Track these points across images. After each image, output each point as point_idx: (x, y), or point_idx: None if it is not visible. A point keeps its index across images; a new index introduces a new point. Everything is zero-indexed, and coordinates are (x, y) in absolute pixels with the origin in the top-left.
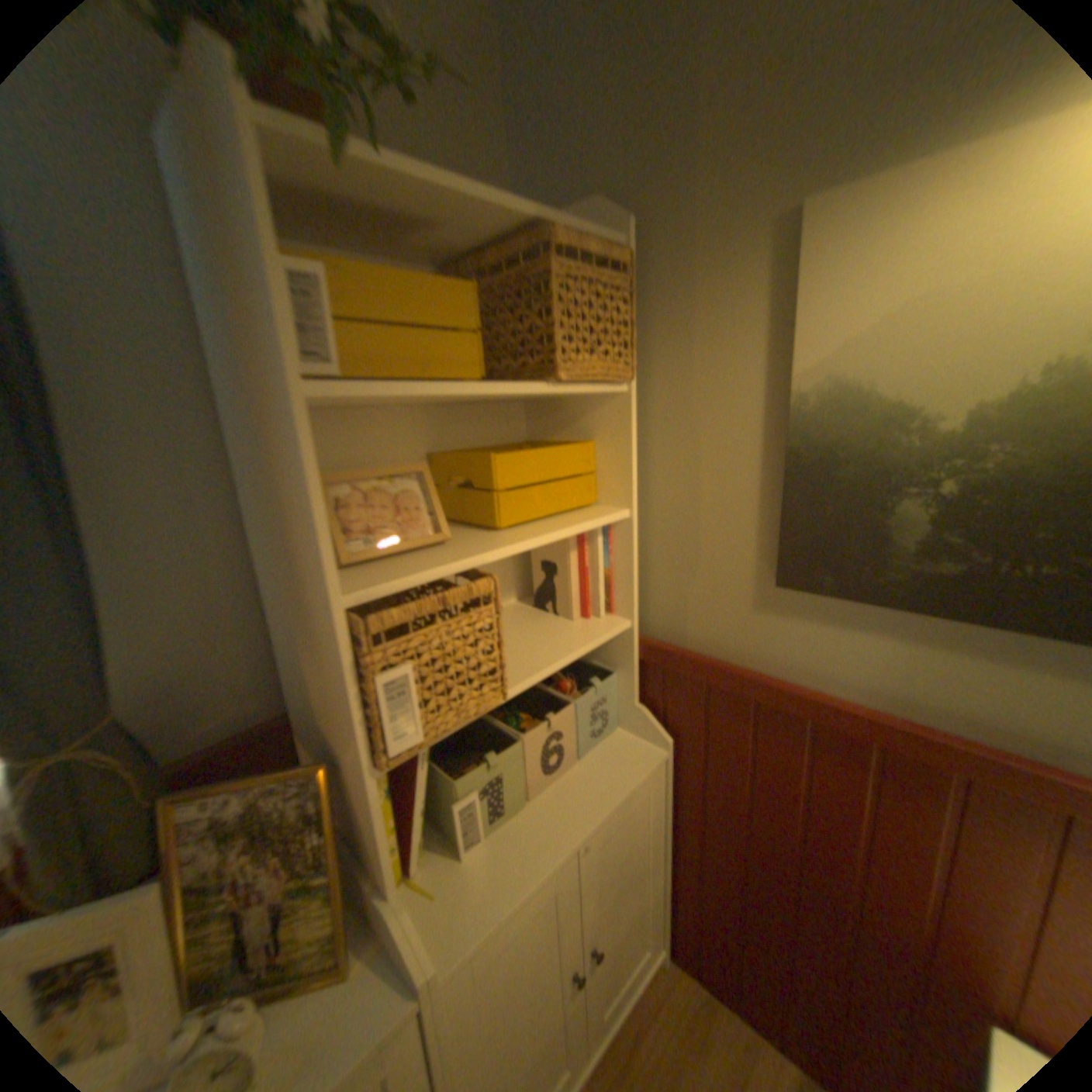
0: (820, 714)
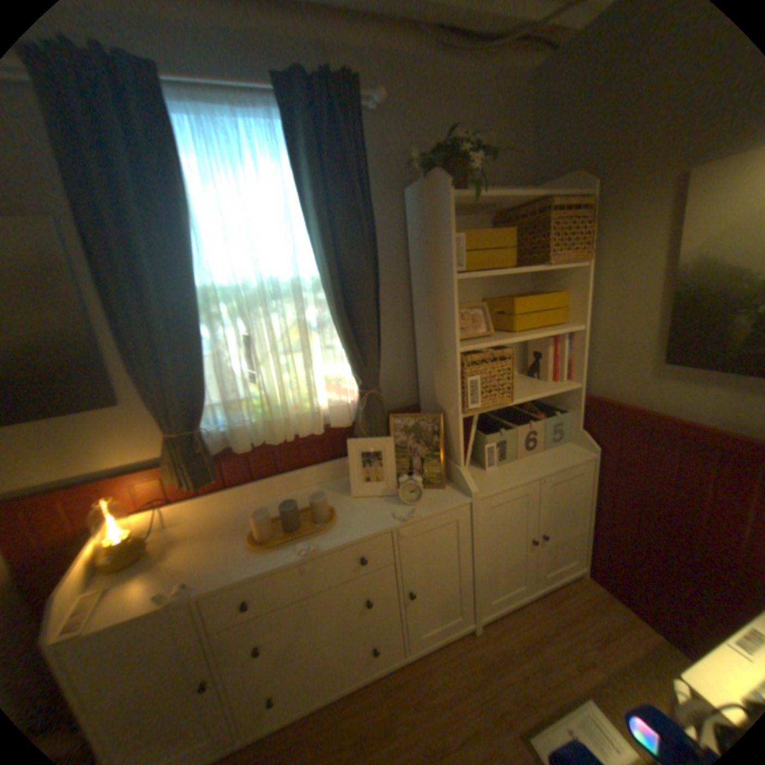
0: (685, 430)
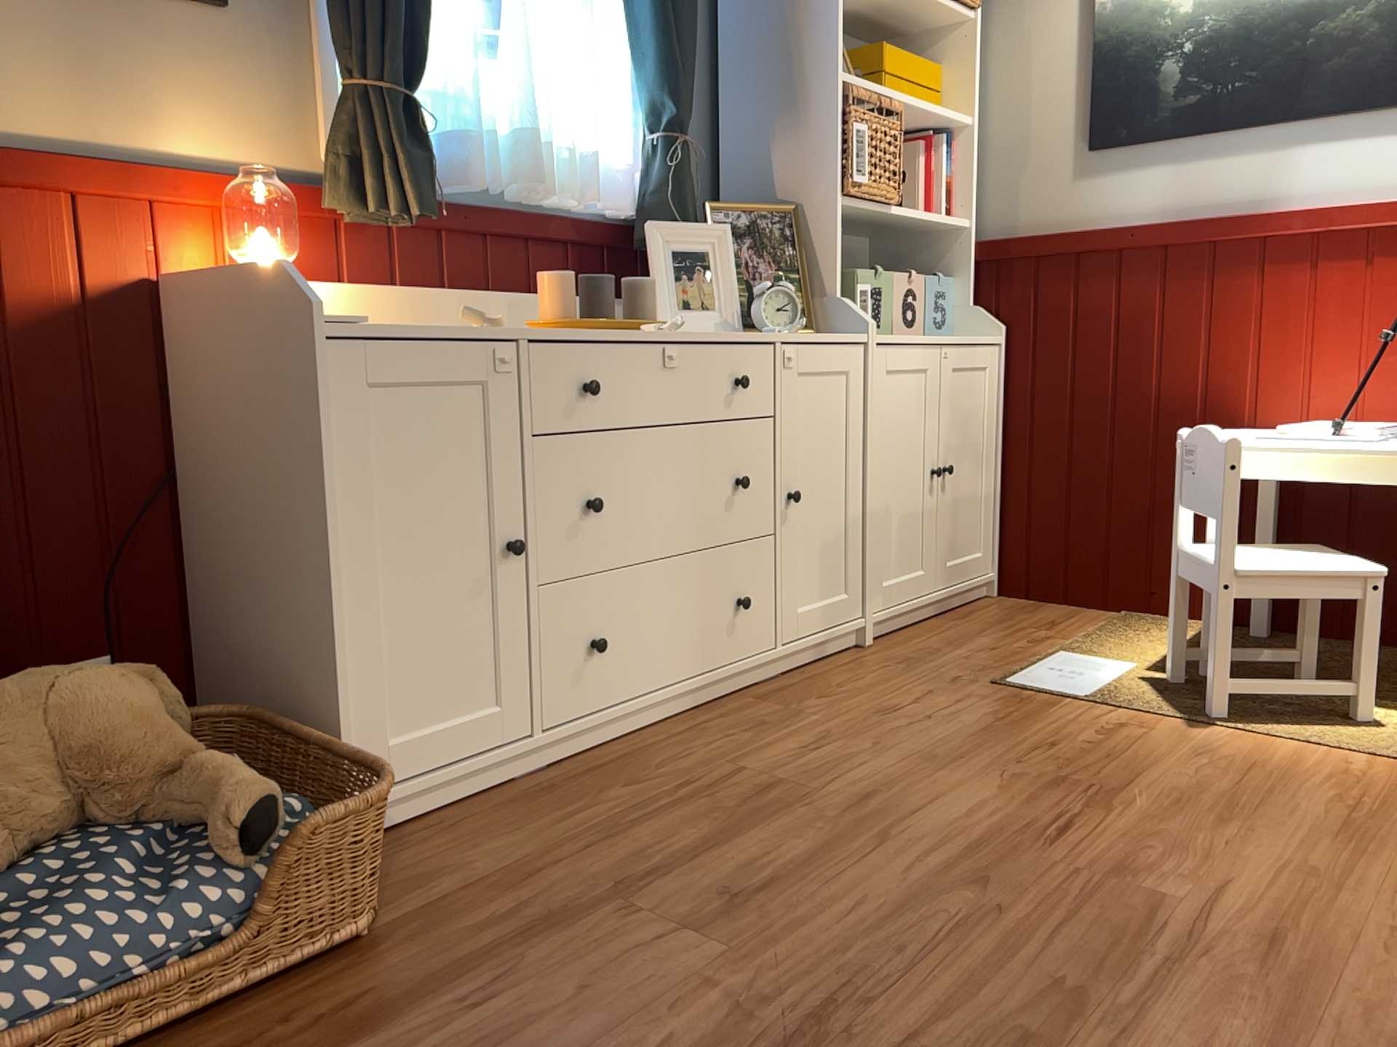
0: (1118, 239)
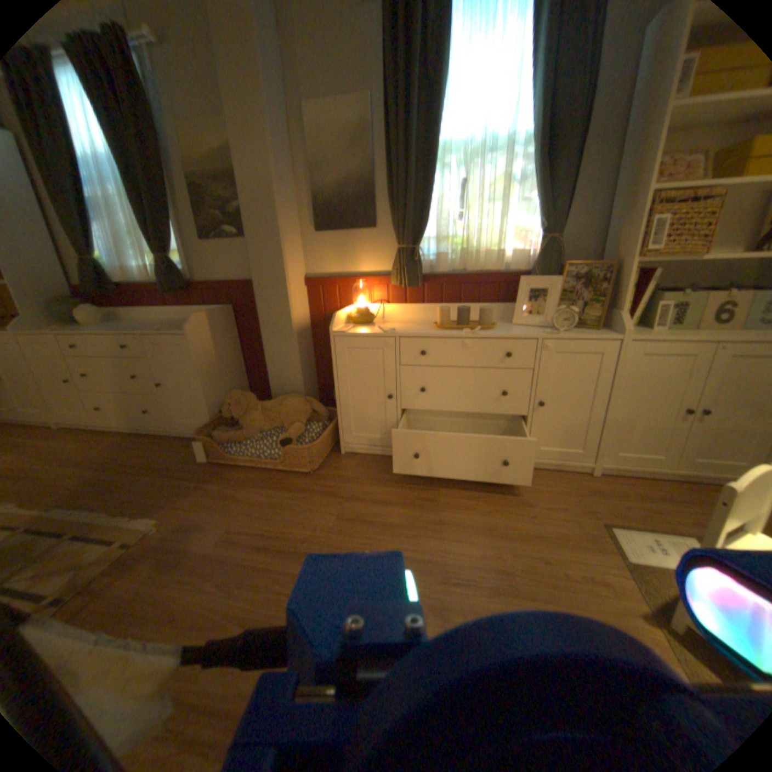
0: None
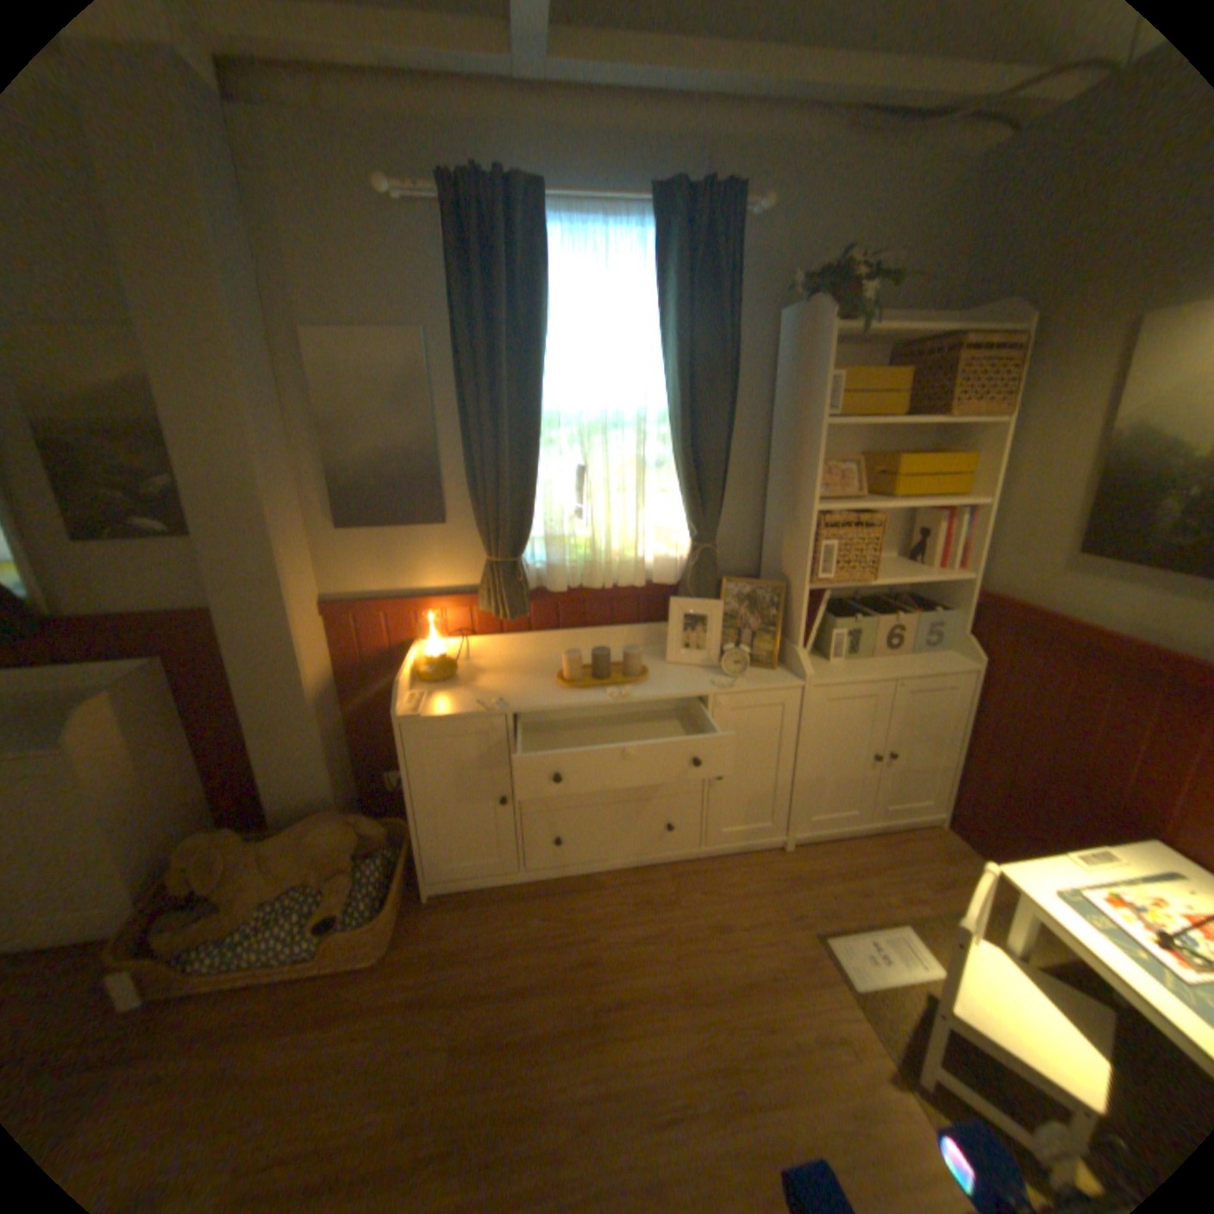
0: (1087, 636)
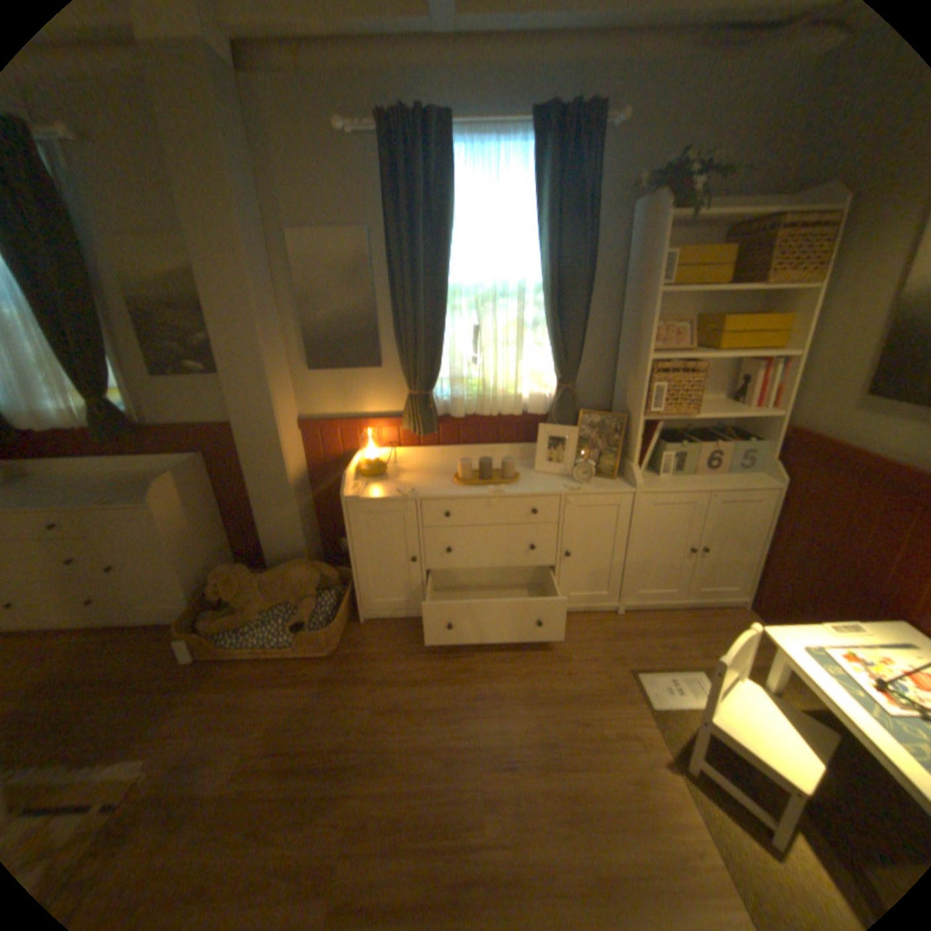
0: (866, 462)
